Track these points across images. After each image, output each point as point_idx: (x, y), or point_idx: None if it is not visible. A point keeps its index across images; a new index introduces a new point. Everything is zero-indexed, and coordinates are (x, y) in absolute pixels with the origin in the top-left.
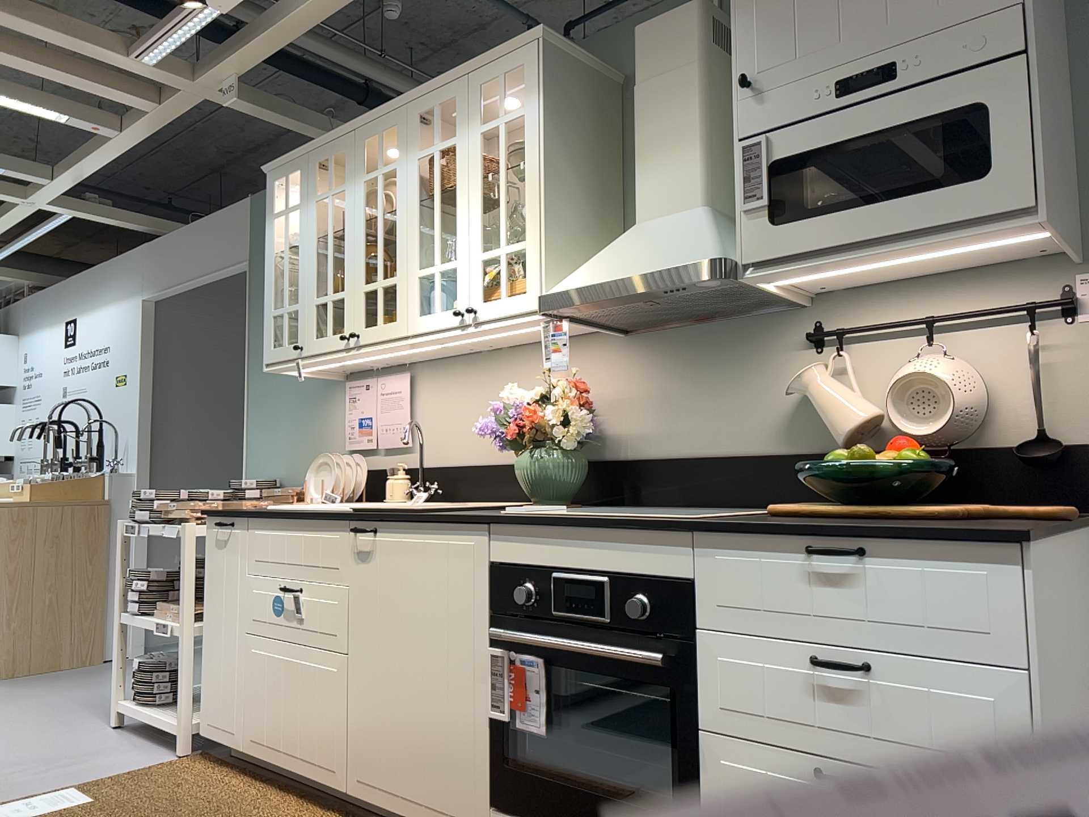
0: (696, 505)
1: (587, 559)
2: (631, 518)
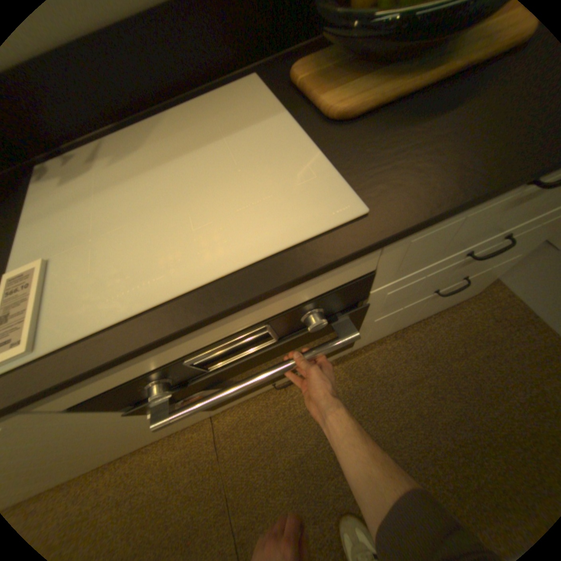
0: (122, 113)
1: (224, 330)
2: (264, 261)
